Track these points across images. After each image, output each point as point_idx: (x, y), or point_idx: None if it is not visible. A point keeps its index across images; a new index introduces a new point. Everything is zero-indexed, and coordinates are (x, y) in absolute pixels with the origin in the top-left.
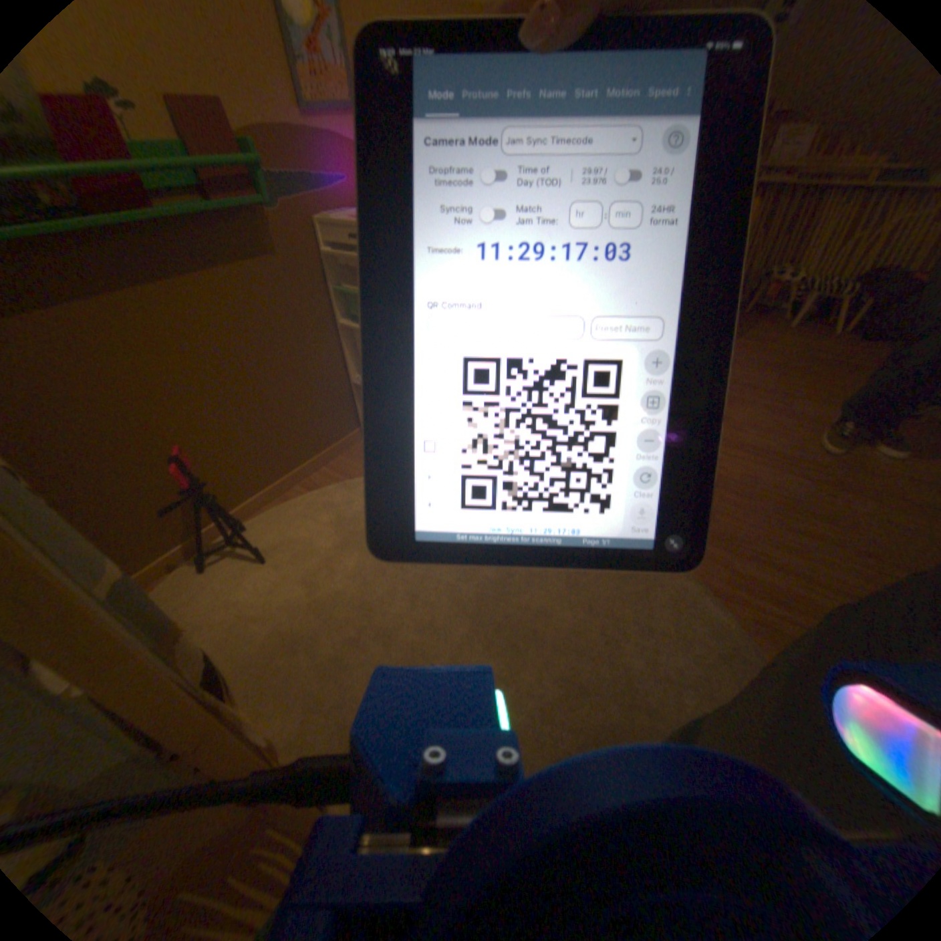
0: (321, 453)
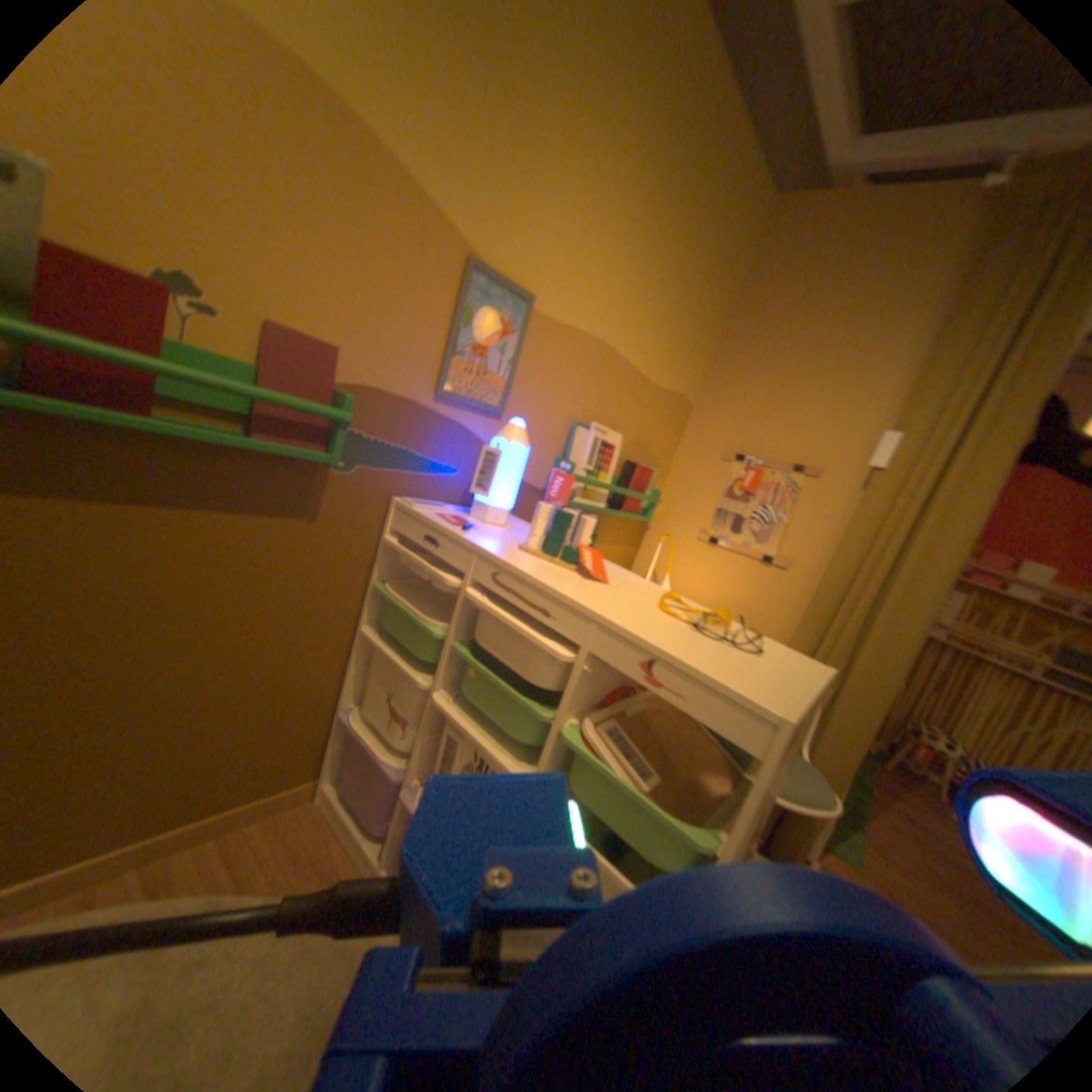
0: (227, 817)
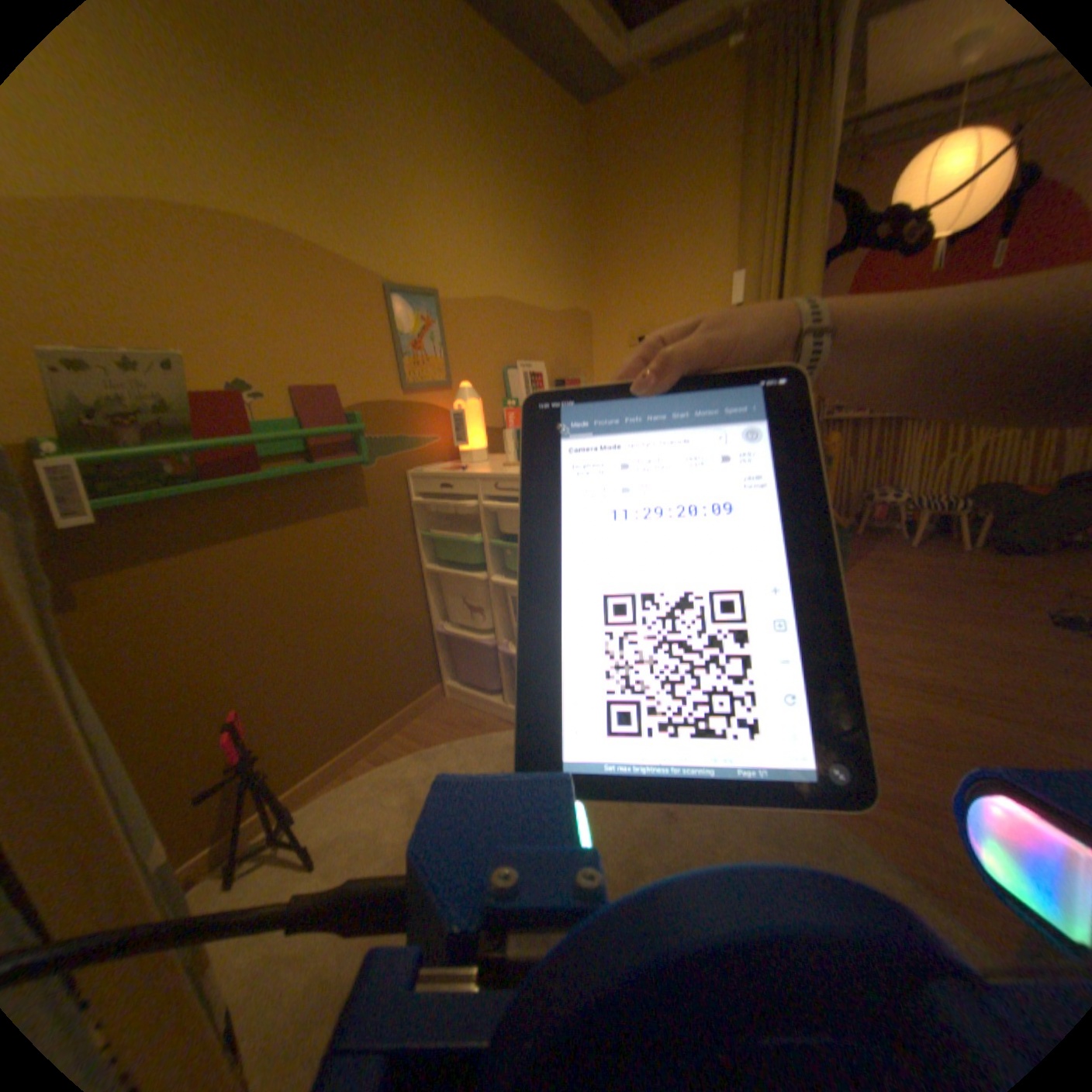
0: (395, 715)
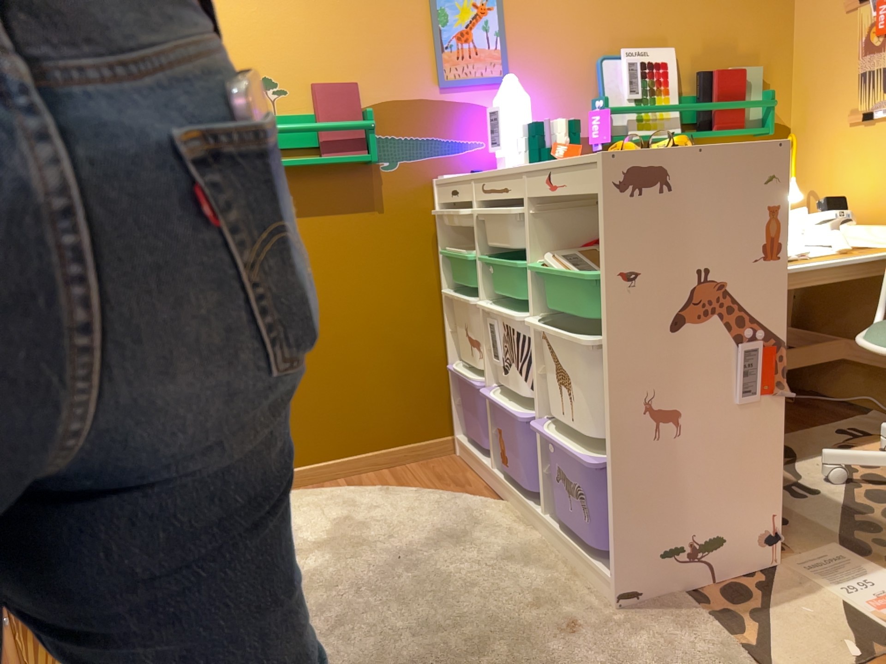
0: (388, 449)
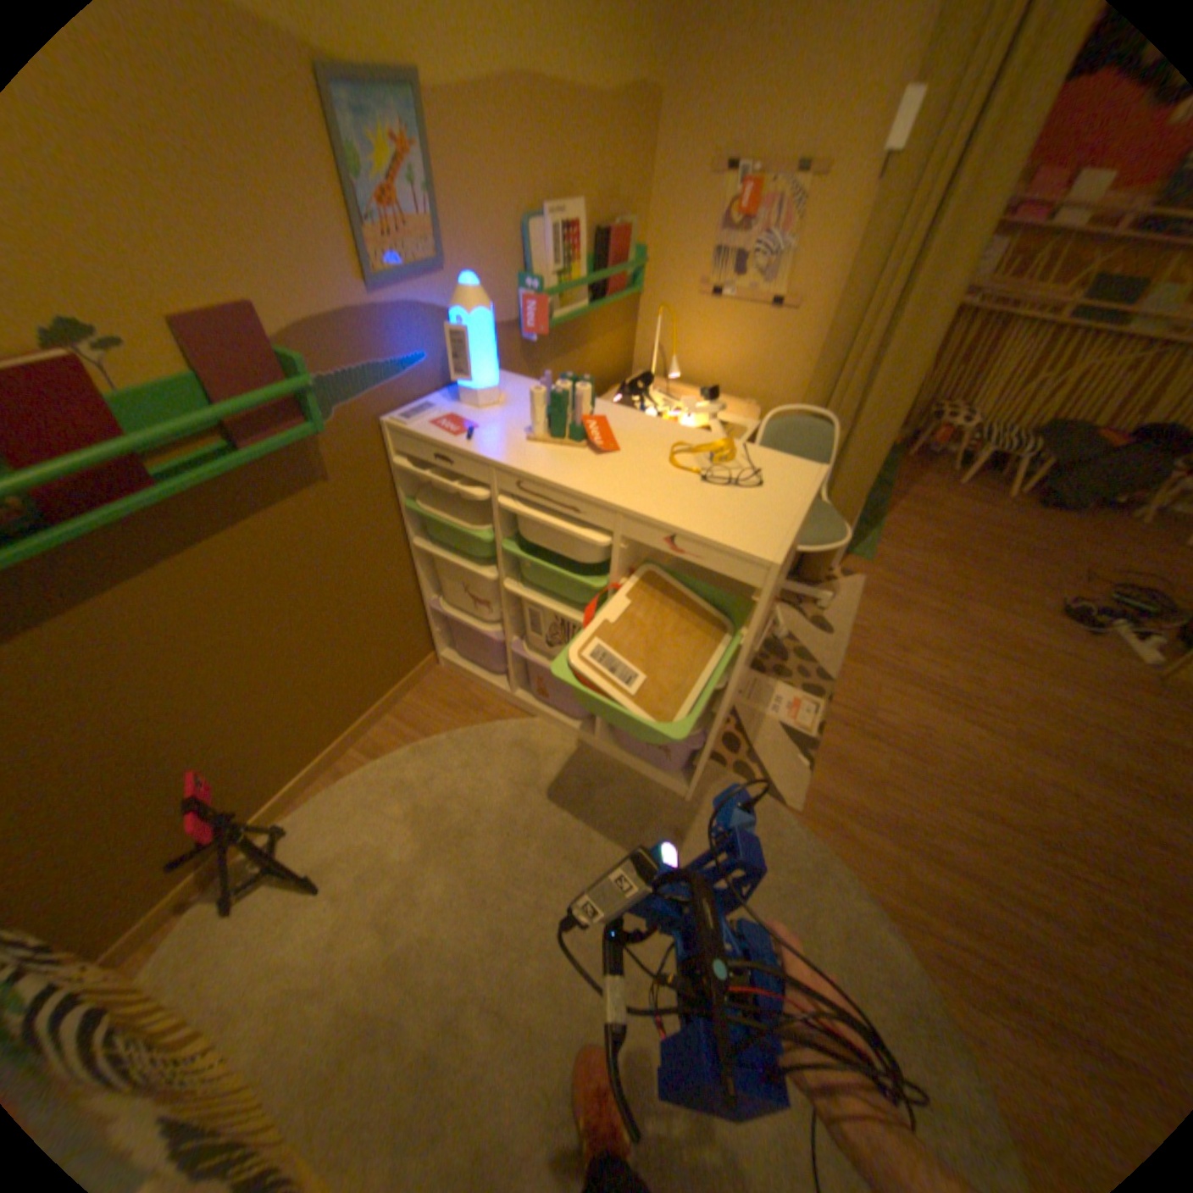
0: (385, 698)
